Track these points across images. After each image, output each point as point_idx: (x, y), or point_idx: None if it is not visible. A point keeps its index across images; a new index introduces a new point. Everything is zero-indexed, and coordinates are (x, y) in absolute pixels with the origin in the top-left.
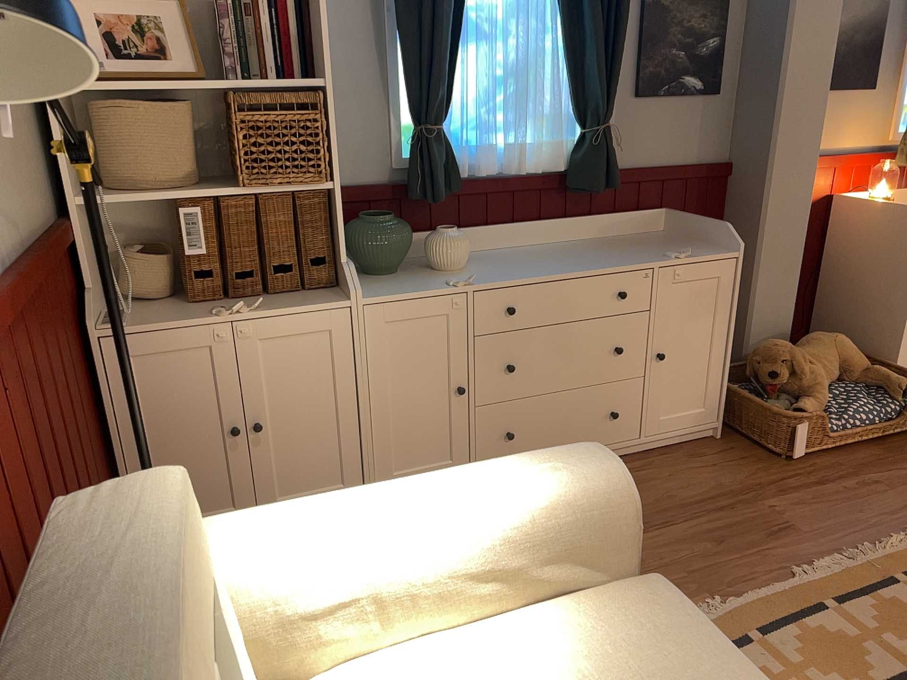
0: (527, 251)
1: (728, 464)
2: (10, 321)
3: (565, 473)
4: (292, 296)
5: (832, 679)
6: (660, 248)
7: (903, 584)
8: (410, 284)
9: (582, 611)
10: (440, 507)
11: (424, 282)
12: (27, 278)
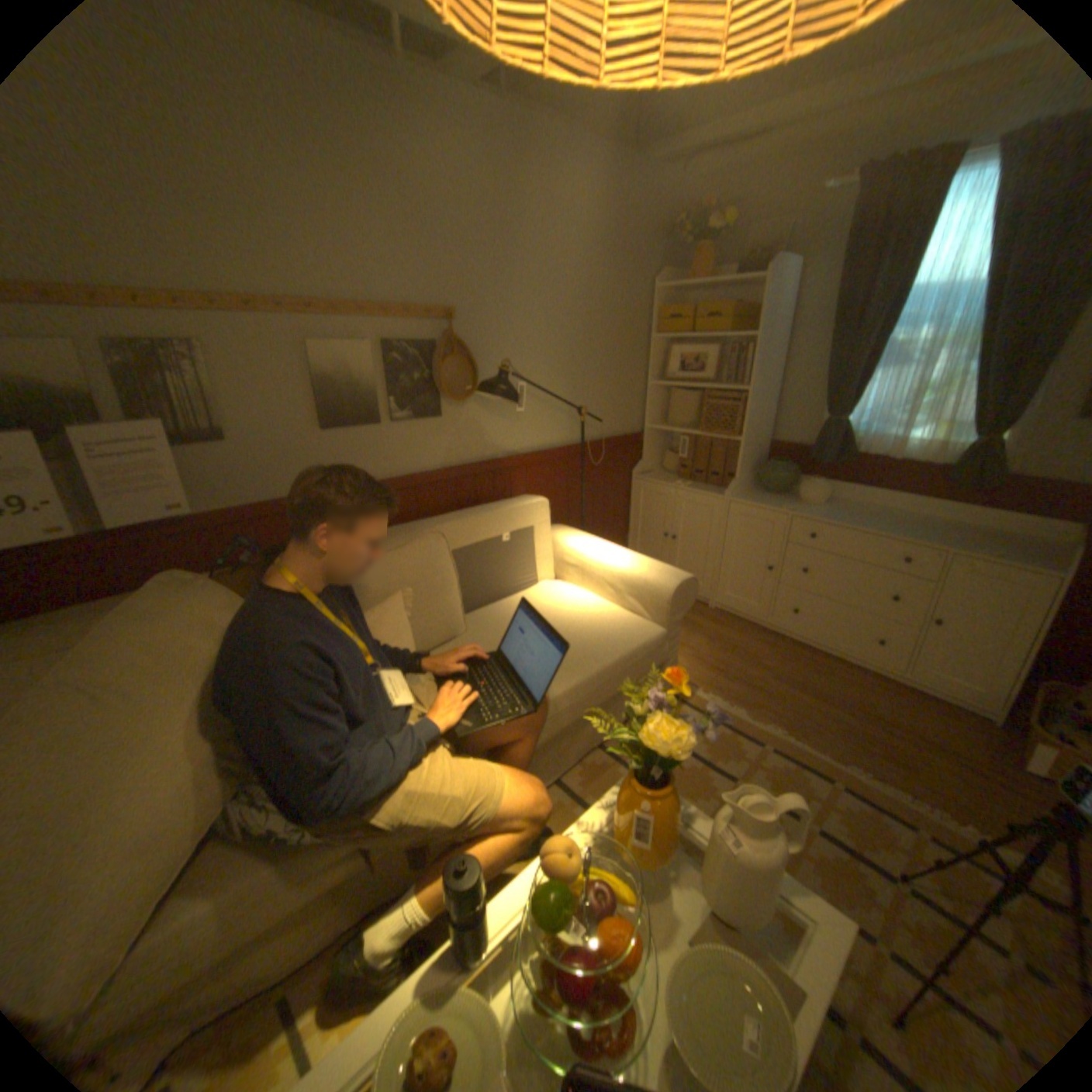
0: (893, 513)
1: (964, 734)
2: (574, 459)
3: (660, 573)
4: (713, 488)
5: (769, 783)
6: (1006, 547)
7: (919, 835)
8: (768, 502)
9: (629, 616)
10: (616, 558)
11: (776, 503)
12: (588, 448)
